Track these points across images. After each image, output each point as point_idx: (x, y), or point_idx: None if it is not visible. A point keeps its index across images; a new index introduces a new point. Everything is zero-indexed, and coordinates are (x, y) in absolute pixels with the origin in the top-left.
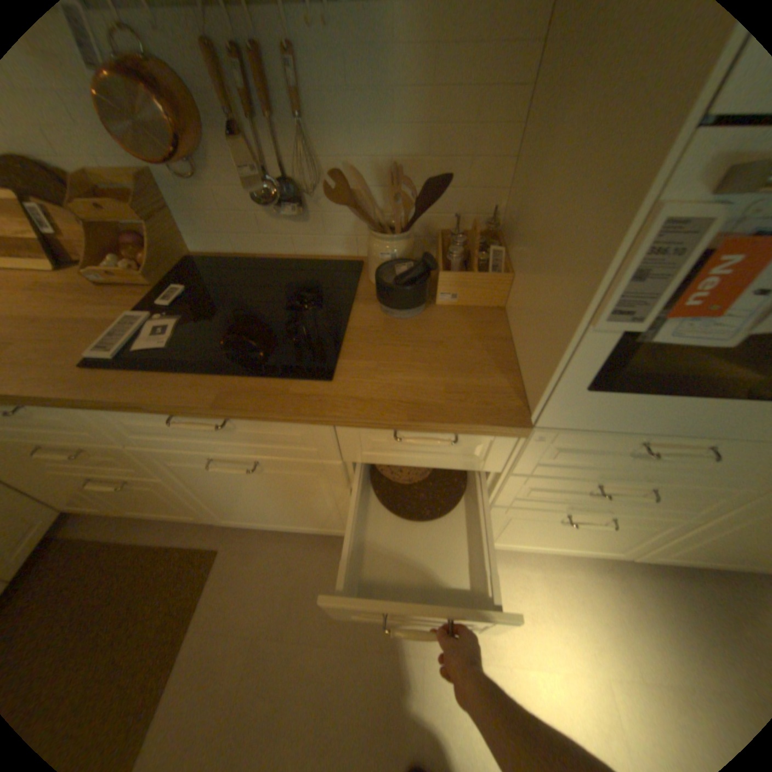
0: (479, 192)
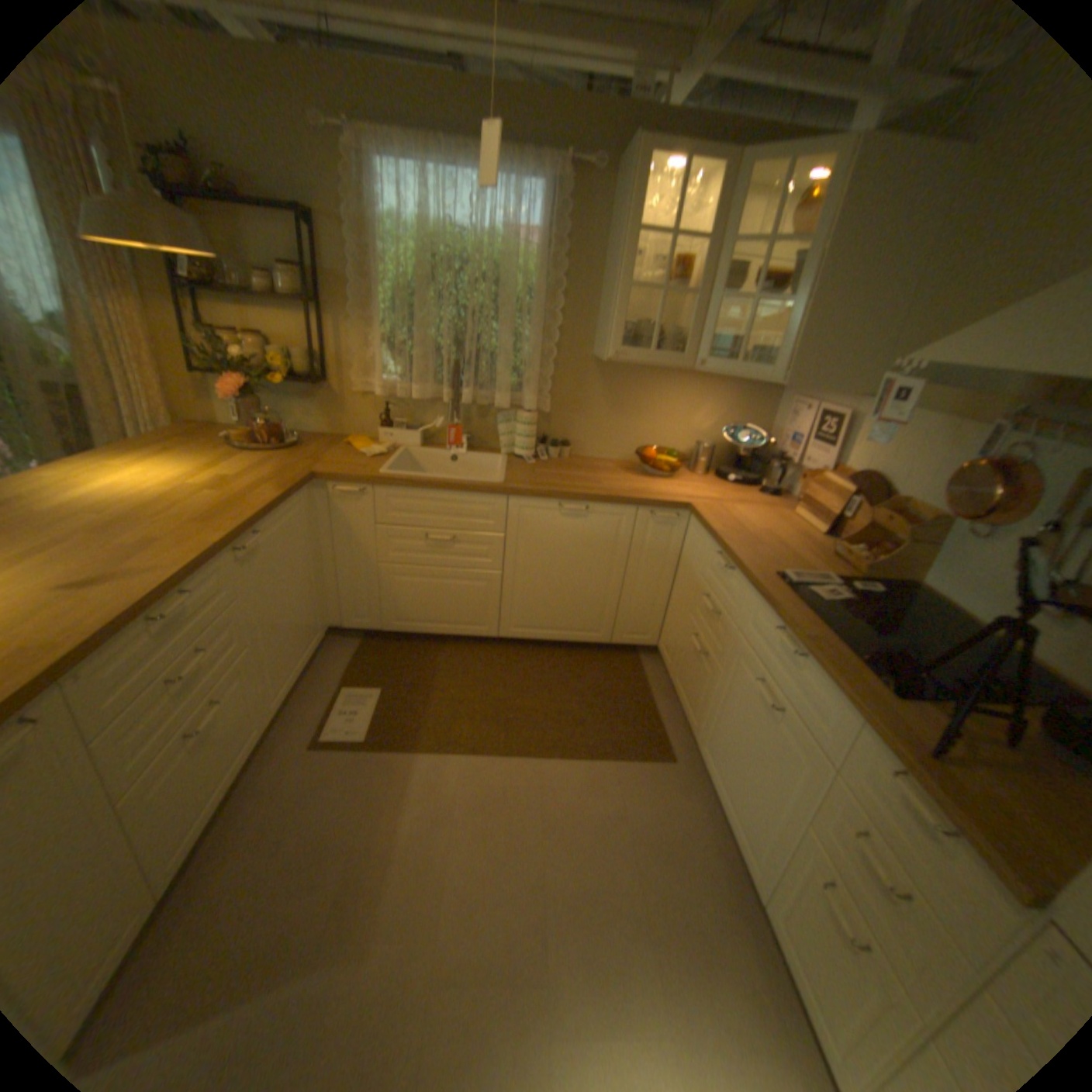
0: None
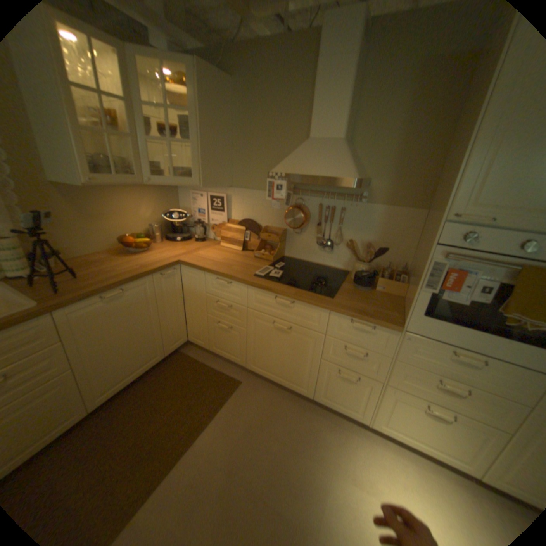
0: (400, 257)
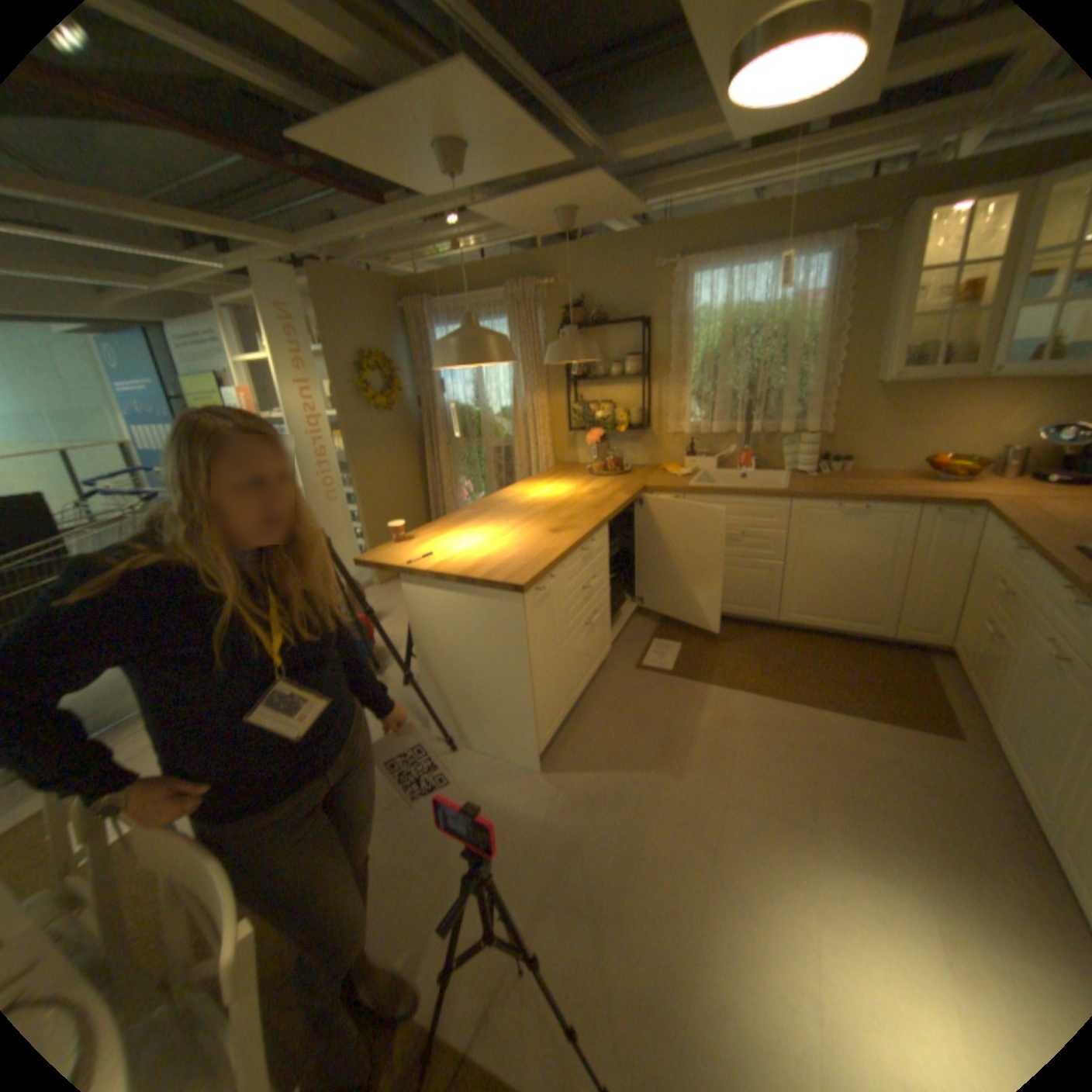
0: None
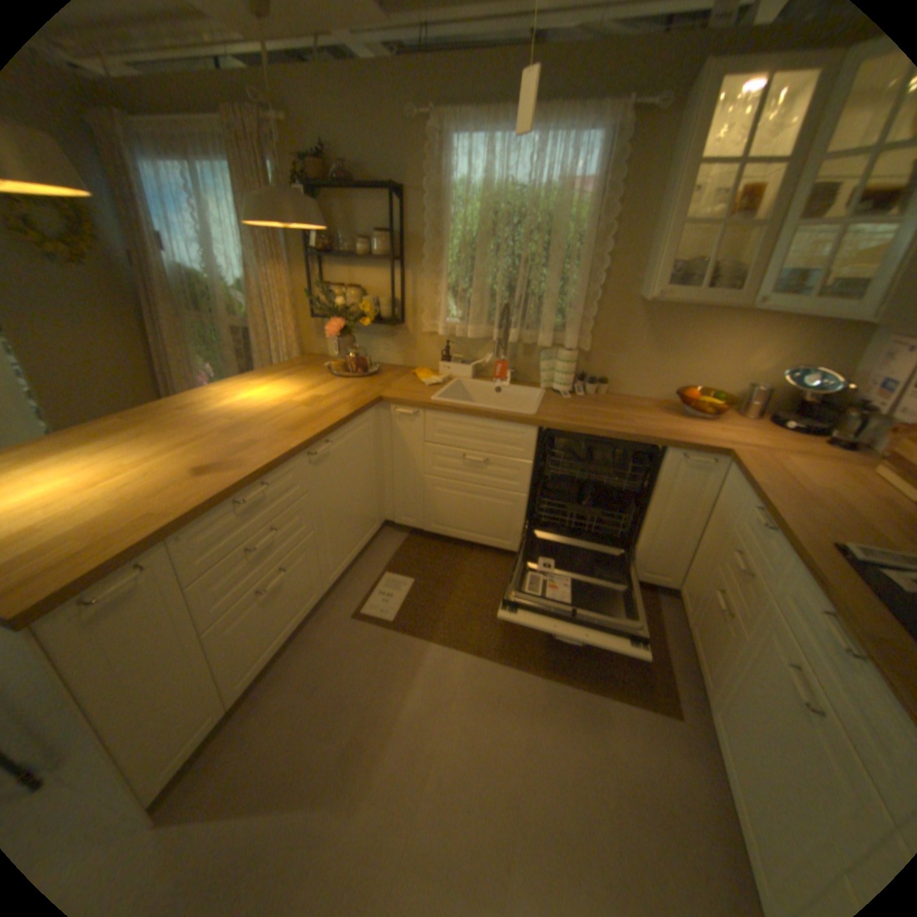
0: None
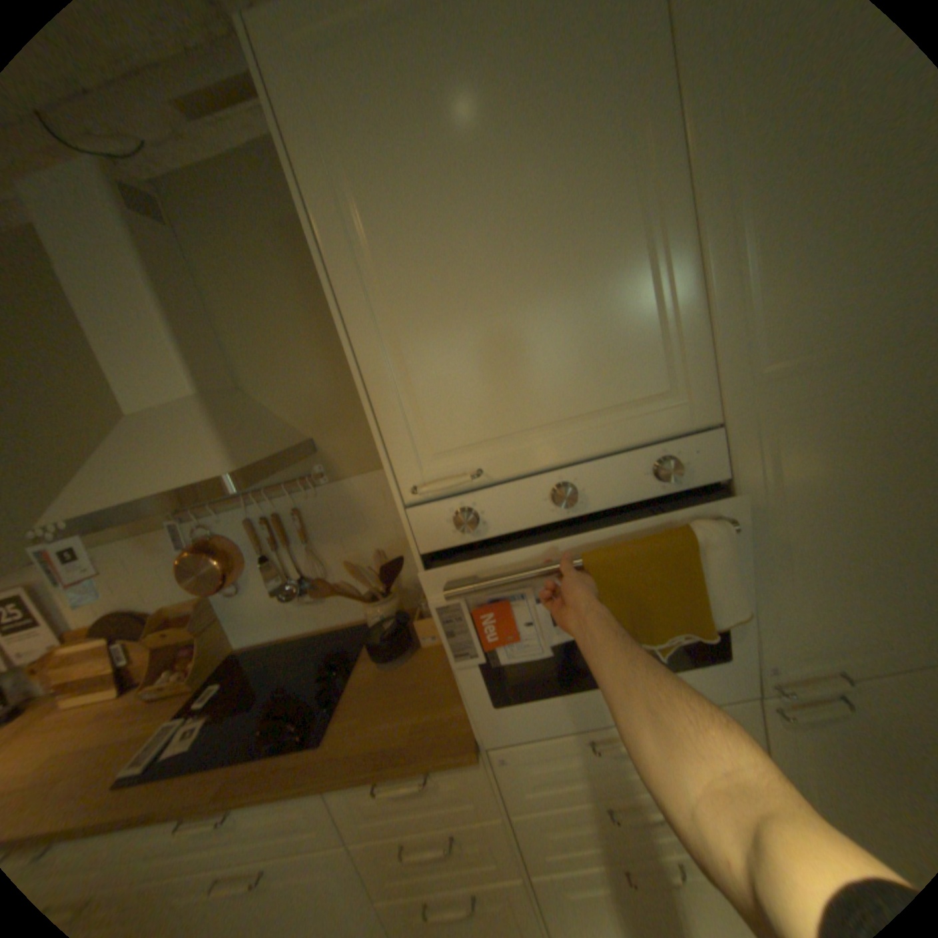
0: None
